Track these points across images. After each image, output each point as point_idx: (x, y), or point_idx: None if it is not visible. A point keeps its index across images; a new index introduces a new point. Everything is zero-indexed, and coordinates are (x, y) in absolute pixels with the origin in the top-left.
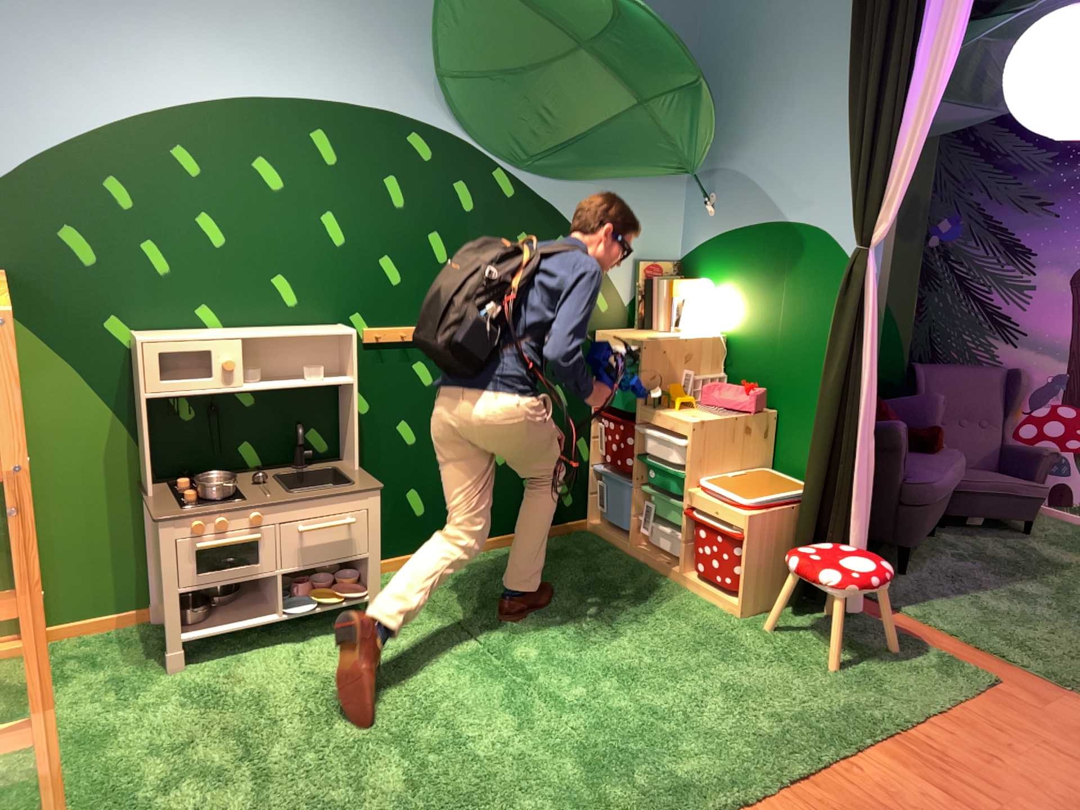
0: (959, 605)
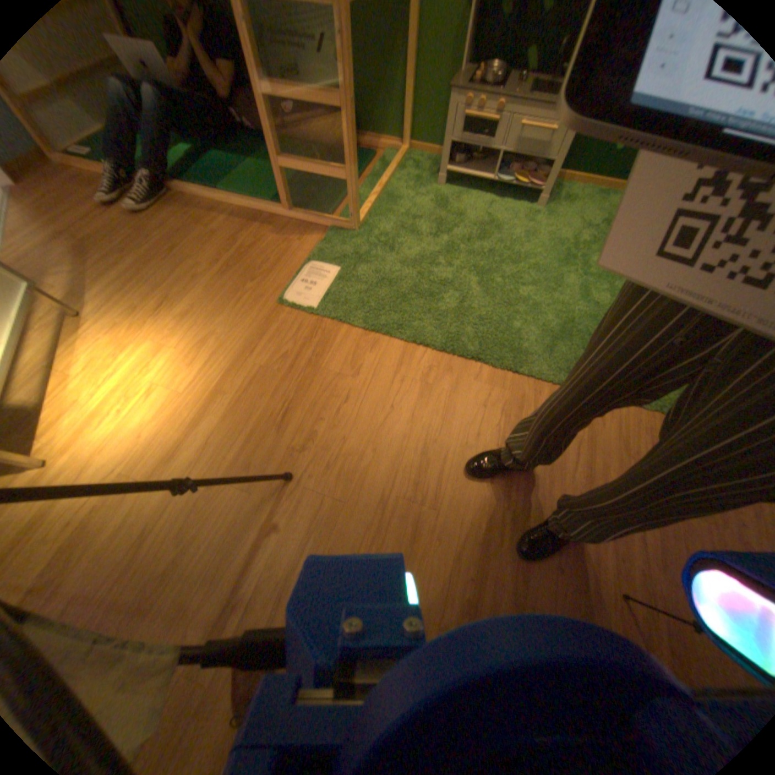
0: None
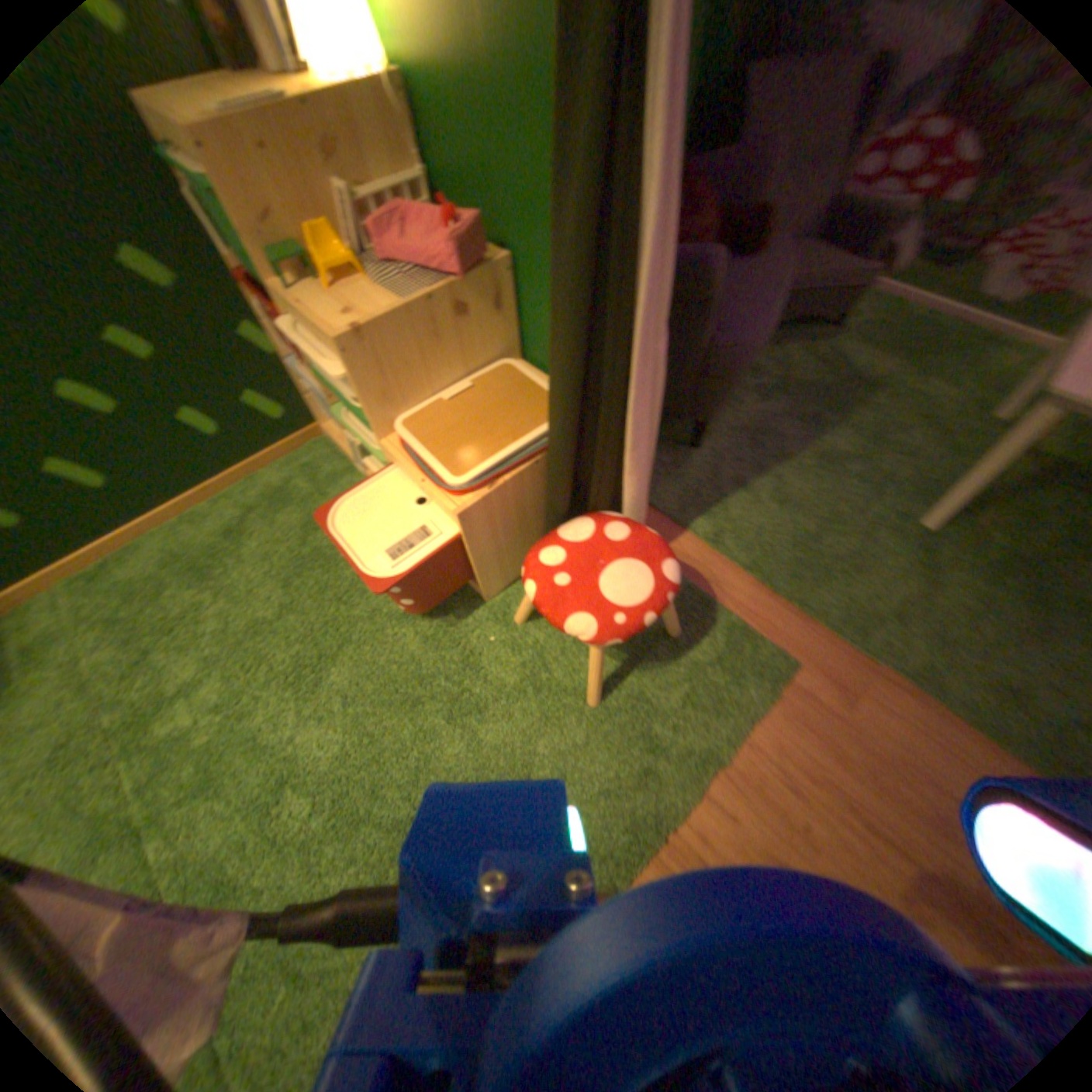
0: (767, 506)
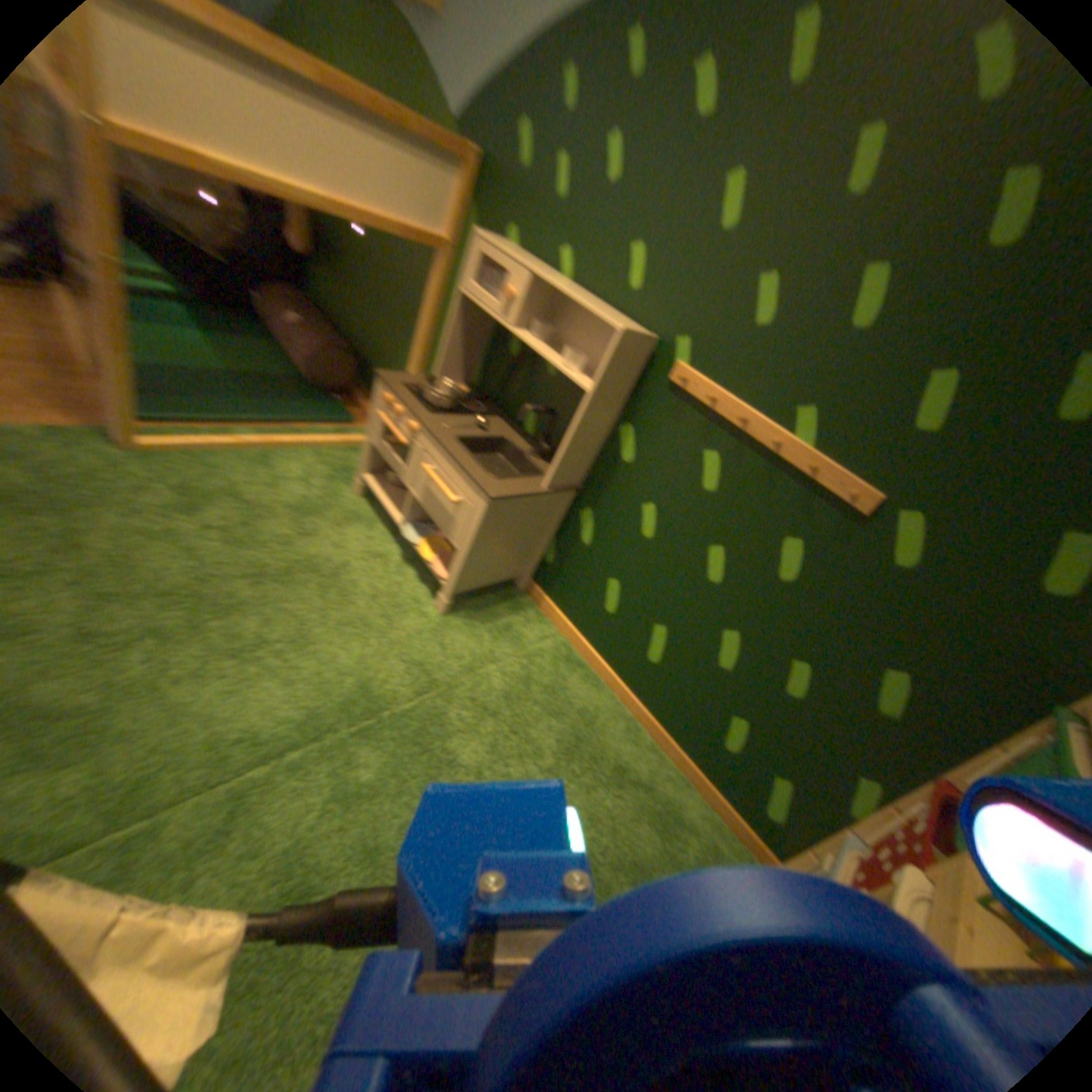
0: None
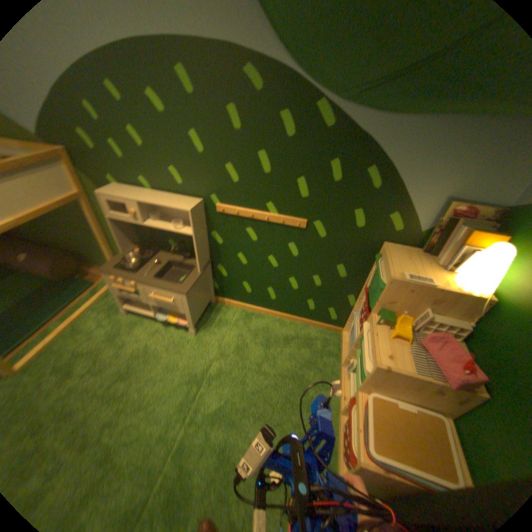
0: None
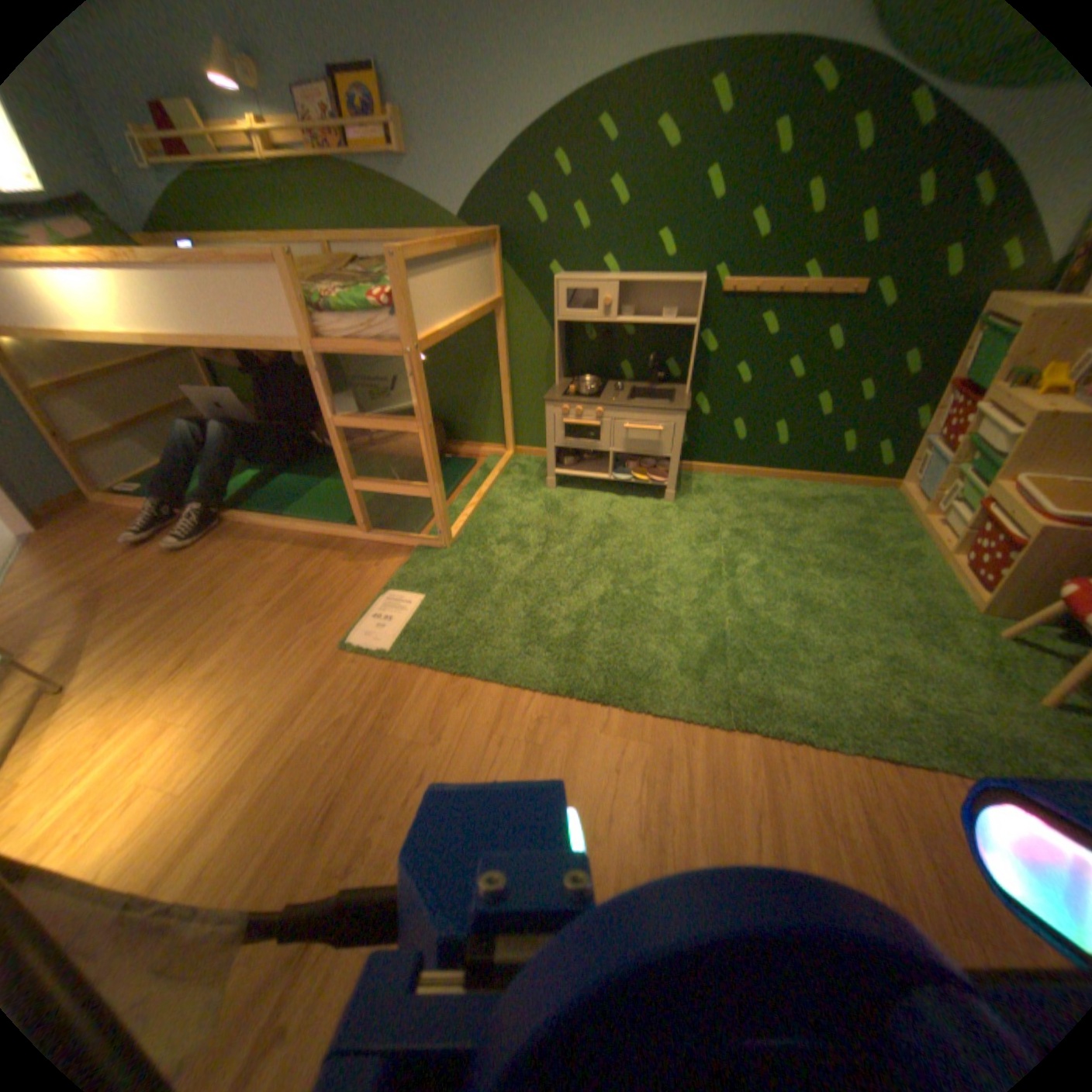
0: None
